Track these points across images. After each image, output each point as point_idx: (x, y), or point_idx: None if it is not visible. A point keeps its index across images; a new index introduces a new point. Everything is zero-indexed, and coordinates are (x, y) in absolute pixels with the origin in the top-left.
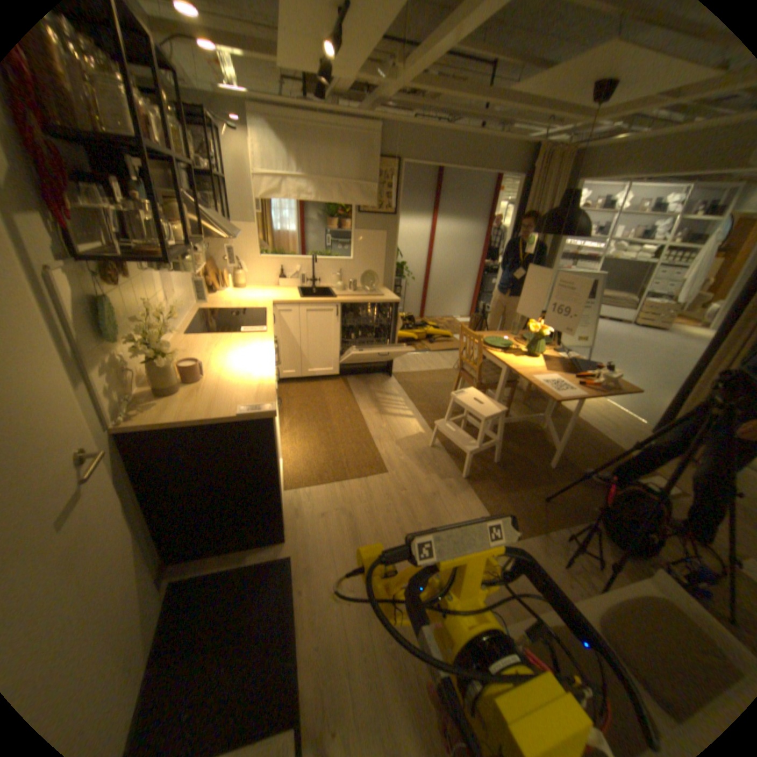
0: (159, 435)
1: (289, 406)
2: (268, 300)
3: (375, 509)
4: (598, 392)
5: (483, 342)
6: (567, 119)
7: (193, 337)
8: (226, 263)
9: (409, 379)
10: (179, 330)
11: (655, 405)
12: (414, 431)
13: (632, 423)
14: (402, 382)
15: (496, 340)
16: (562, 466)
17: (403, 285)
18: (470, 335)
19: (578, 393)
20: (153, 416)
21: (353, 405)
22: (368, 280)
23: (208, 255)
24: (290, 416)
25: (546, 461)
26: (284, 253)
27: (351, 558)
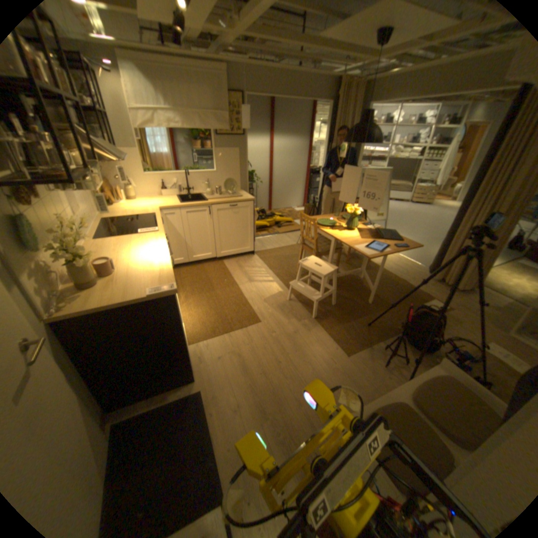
0: (86, 319)
1: (182, 285)
2: (155, 207)
3: (255, 349)
4: (395, 250)
5: (316, 223)
6: (358, 59)
7: (100, 241)
8: (117, 181)
9: (267, 255)
10: (87, 237)
11: (428, 255)
12: (275, 291)
13: (415, 268)
14: (262, 258)
15: (324, 221)
16: (375, 302)
17: (254, 188)
18: (307, 220)
19: (382, 252)
20: (78, 305)
21: (229, 278)
22: (229, 185)
23: (101, 176)
24: (183, 291)
25: (365, 299)
26: (162, 170)
27: (243, 385)
